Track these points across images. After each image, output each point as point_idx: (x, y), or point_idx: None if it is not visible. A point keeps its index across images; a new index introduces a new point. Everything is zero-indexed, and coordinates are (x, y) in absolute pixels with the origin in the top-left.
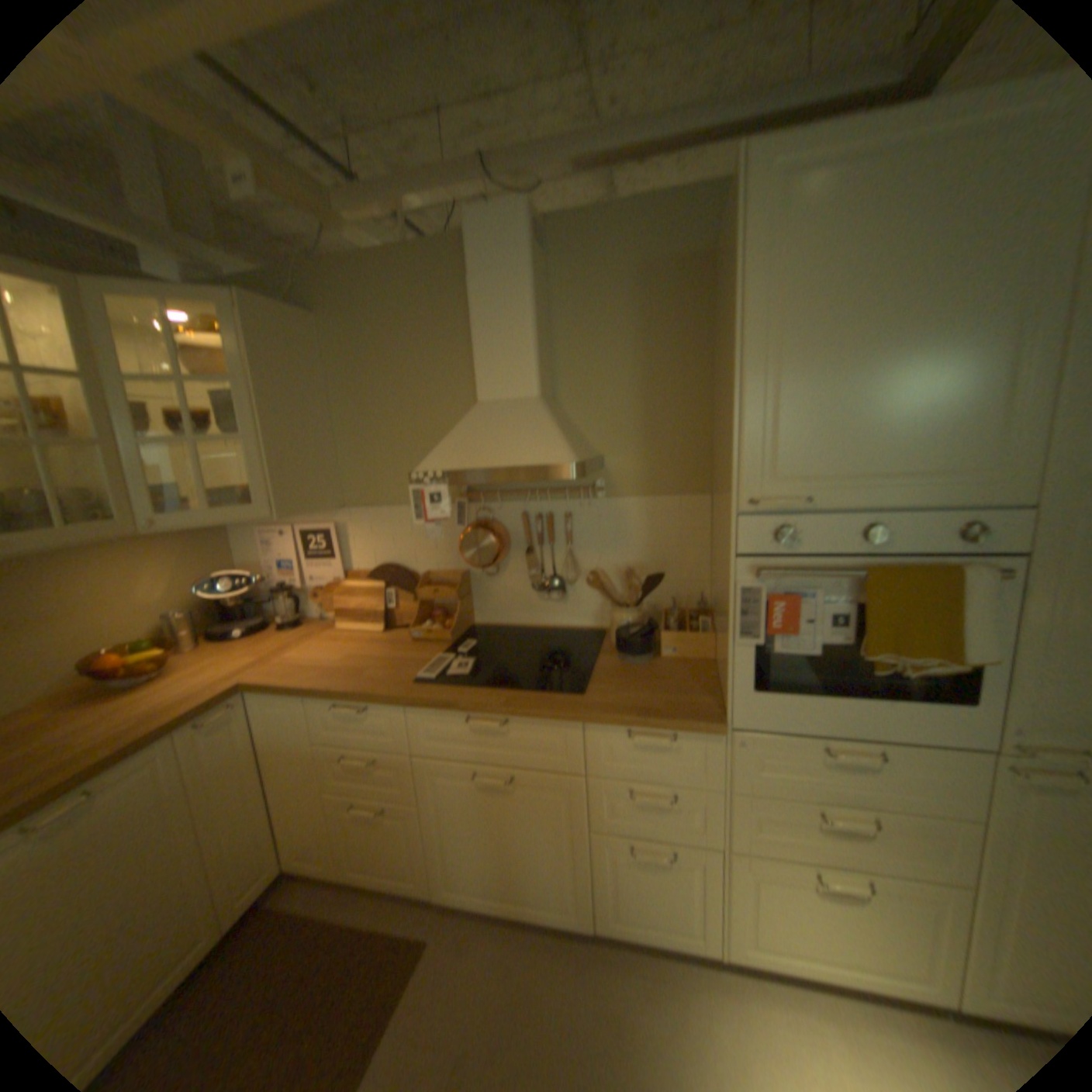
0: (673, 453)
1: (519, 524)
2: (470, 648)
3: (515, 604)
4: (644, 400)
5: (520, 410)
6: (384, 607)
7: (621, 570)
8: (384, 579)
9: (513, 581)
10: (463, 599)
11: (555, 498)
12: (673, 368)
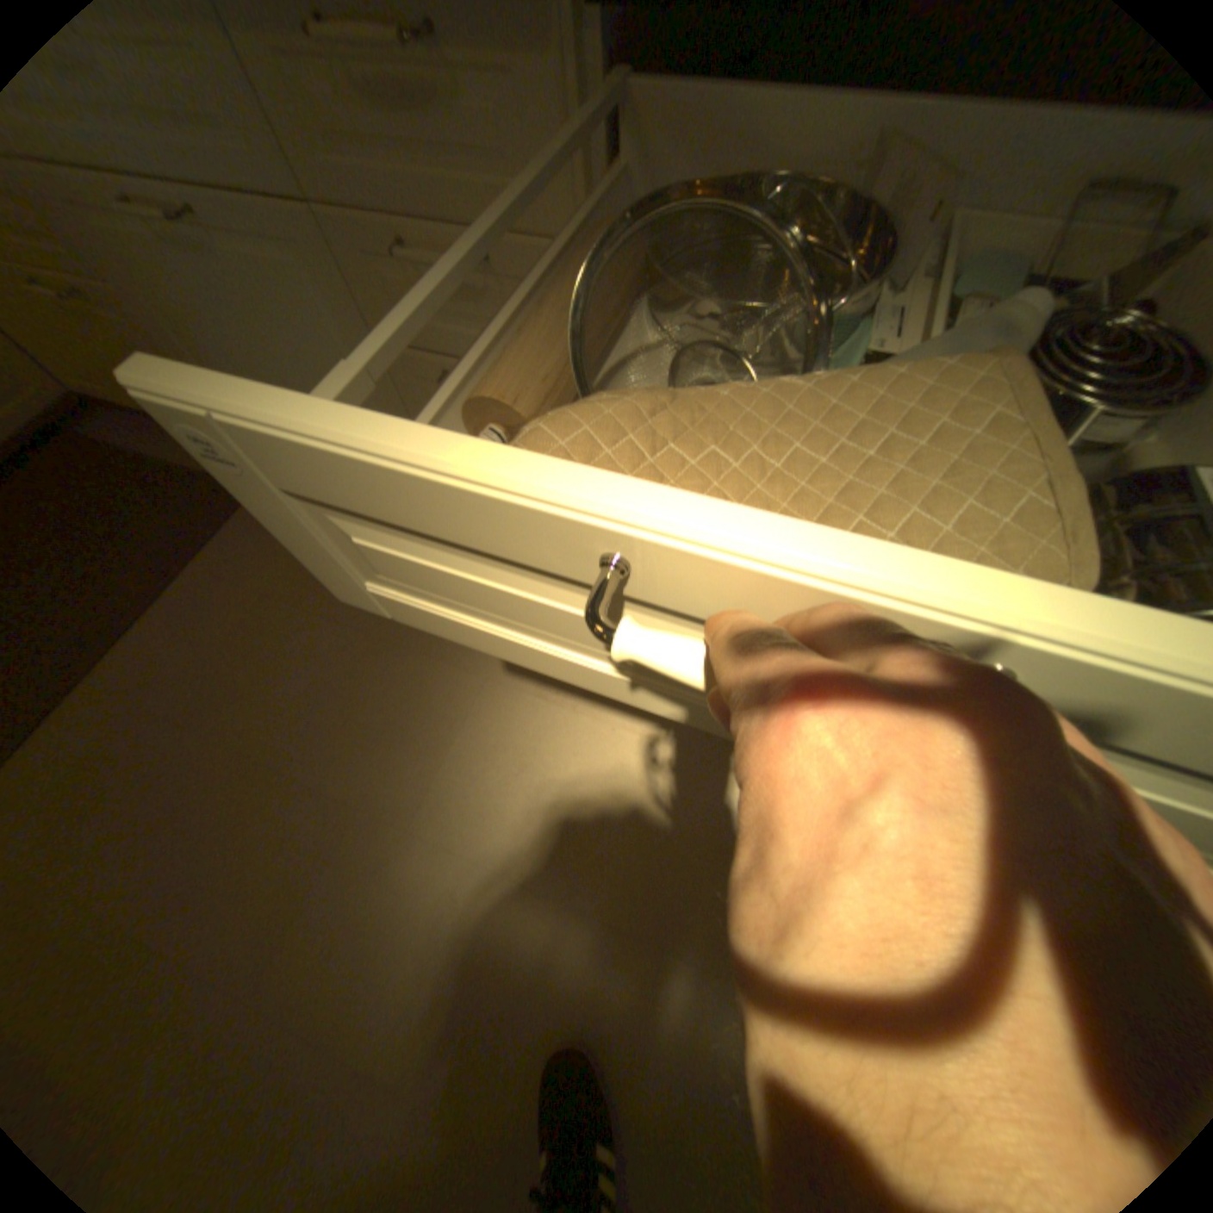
0: None
1: None
2: None
3: None
4: None
5: None
6: None
7: None
8: None
9: None
10: None
11: None
12: None
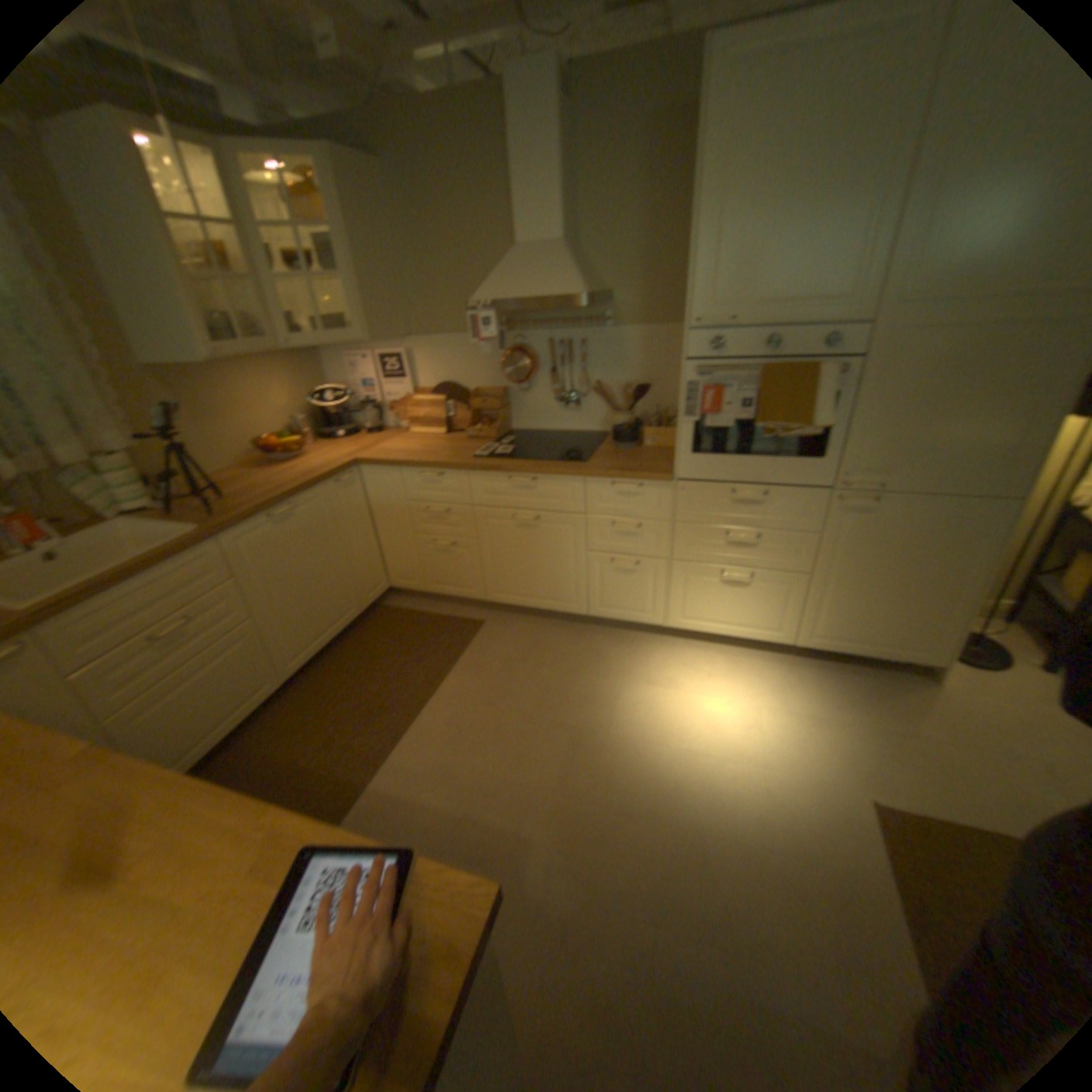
0: (667, 289)
1: (547, 349)
2: (510, 442)
3: (543, 414)
4: (646, 242)
5: (548, 251)
6: (446, 417)
7: (622, 387)
8: (445, 395)
9: (542, 397)
10: (505, 409)
11: (574, 328)
12: (671, 213)
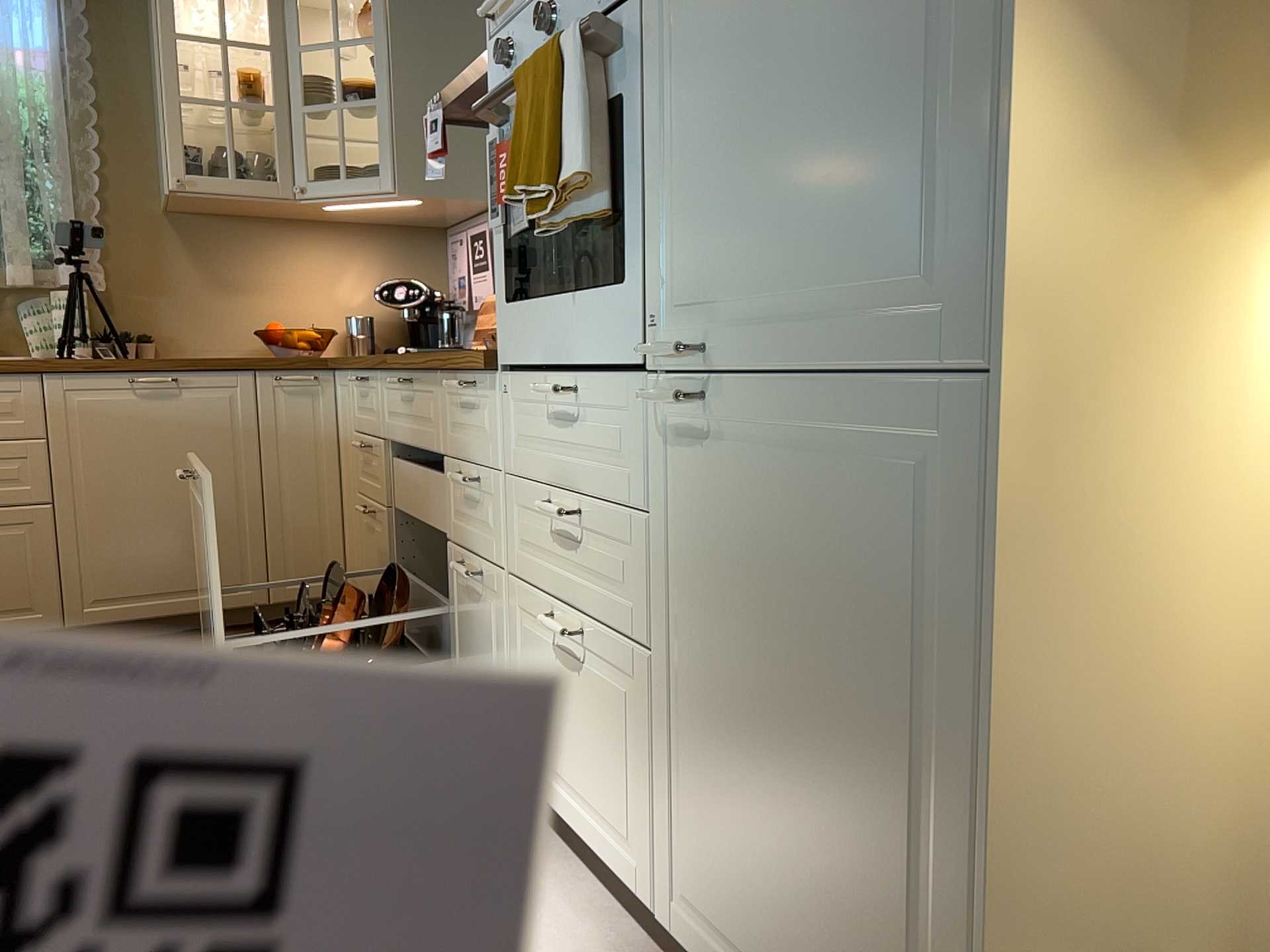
0: None
1: None
2: None
3: None
4: None
5: None
6: None
7: None
8: None
9: None
10: None
11: None
12: None
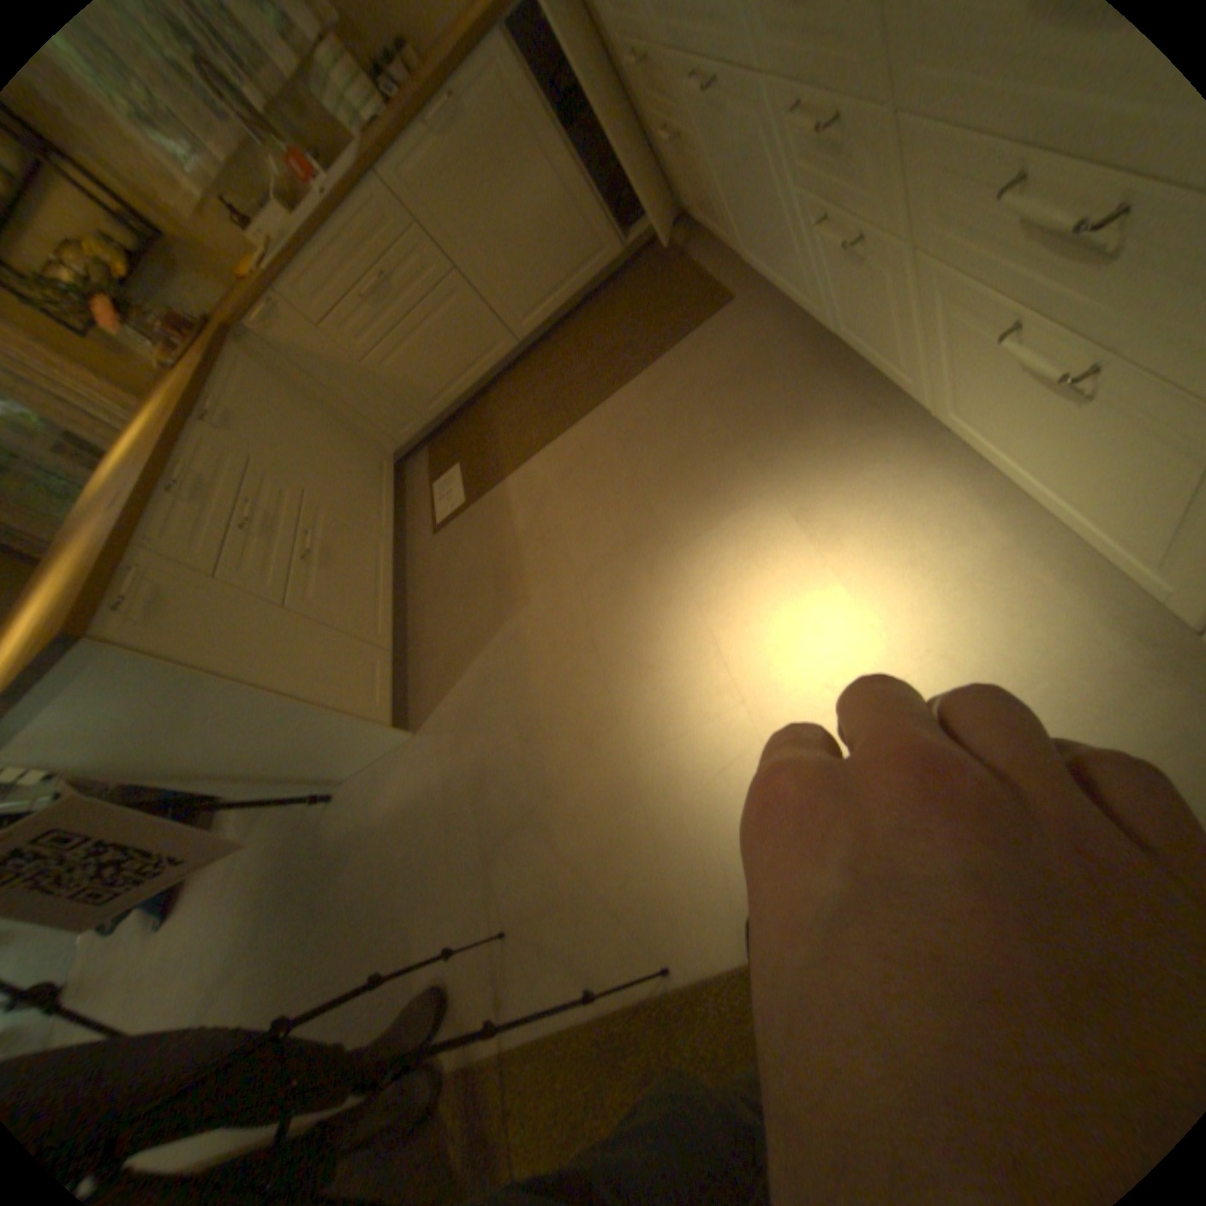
0: None
1: None
2: None
3: None
4: None
5: None
6: None
7: None
8: None
9: None
10: None
11: None
12: None
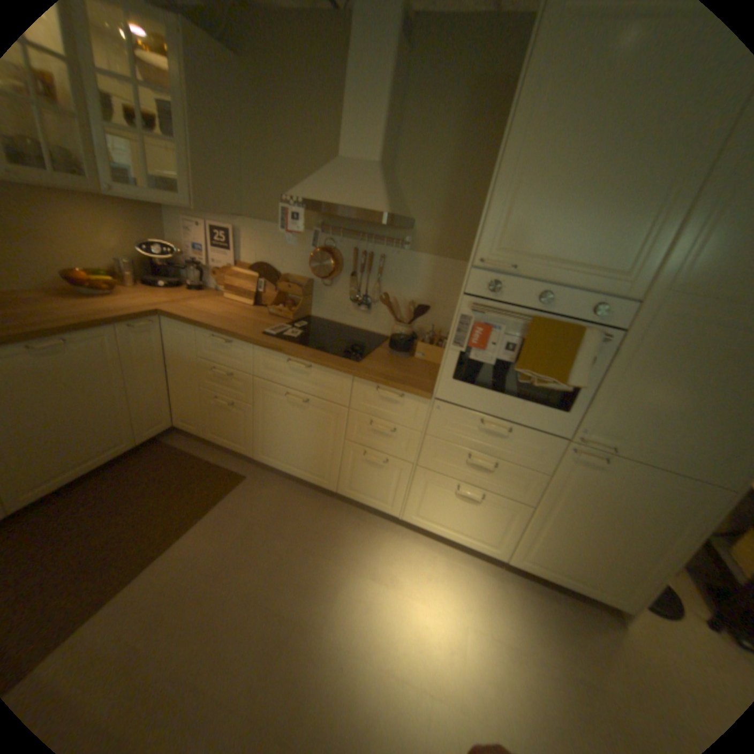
0: (459, 230)
1: (350, 256)
2: (301, 326)
3: (337, 309)
4: (450, 186)
5: (363, 170)
6: (255, 291)
7: (406, 302)
8: (258, 273)
9: (339, 294)
10: (304, 297)
11: (376, 244)
12: (475, 167)
